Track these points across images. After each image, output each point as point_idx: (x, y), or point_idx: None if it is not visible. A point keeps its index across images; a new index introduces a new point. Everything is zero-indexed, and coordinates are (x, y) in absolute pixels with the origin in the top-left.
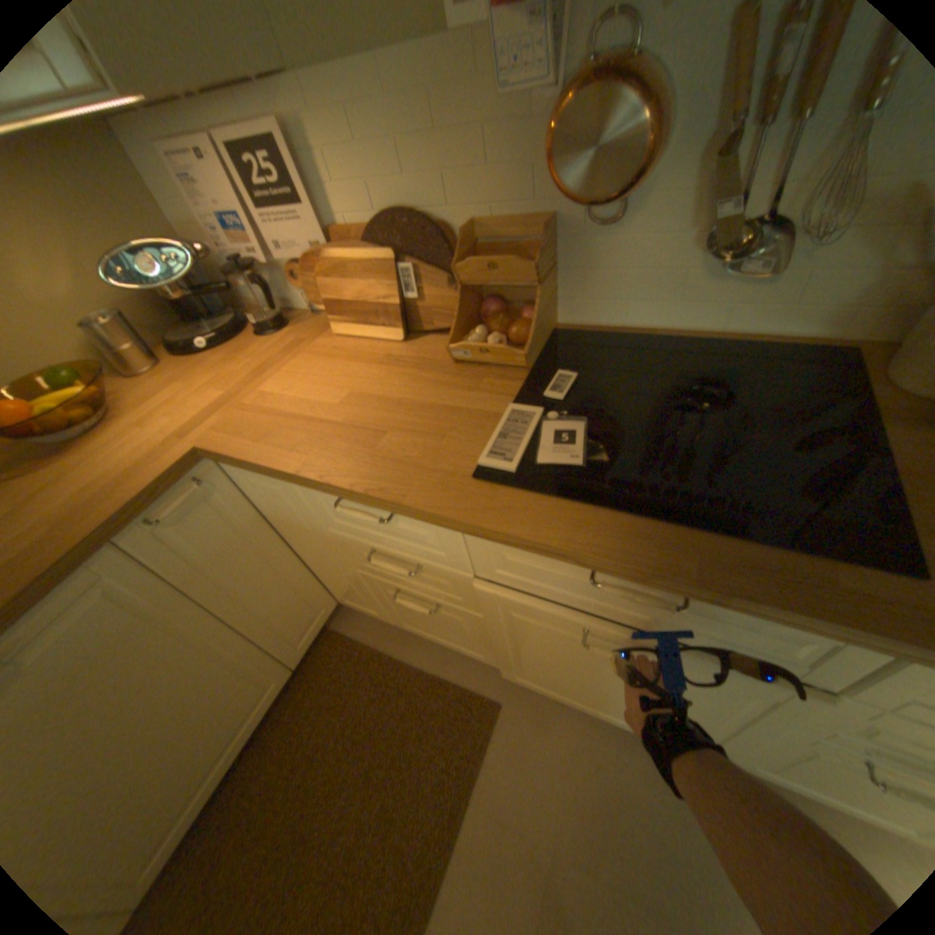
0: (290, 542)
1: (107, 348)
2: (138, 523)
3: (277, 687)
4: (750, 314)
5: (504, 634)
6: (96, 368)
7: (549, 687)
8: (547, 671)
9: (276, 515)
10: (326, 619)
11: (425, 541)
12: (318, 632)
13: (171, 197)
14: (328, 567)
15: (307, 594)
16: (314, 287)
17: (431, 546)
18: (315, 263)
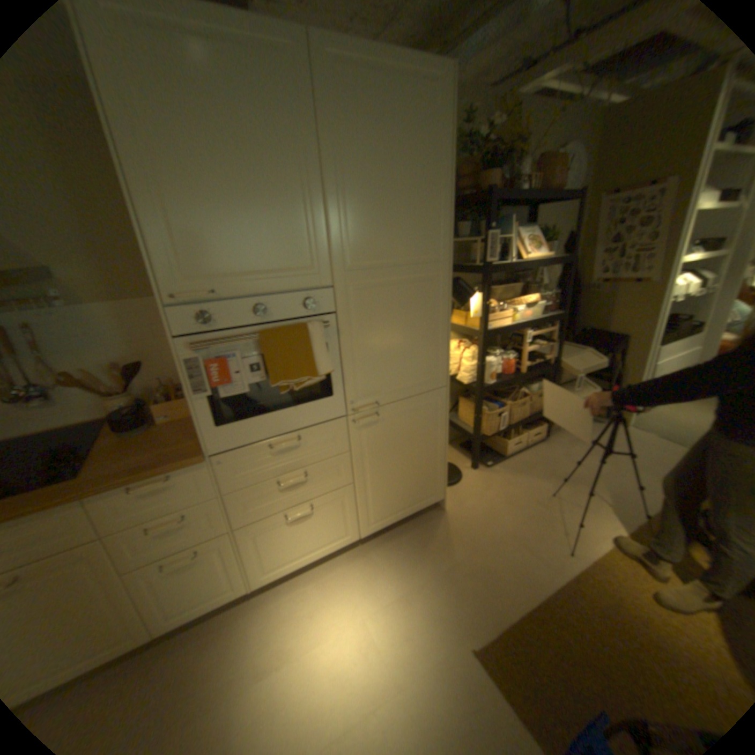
0: None
1: None
2: None
3: None
4: (56, 420)
5: None
6: None
7: None
8: None
9: None
10: None
11: None
12: None
13: None
14: None
15: None
16: None
17: None
18: None
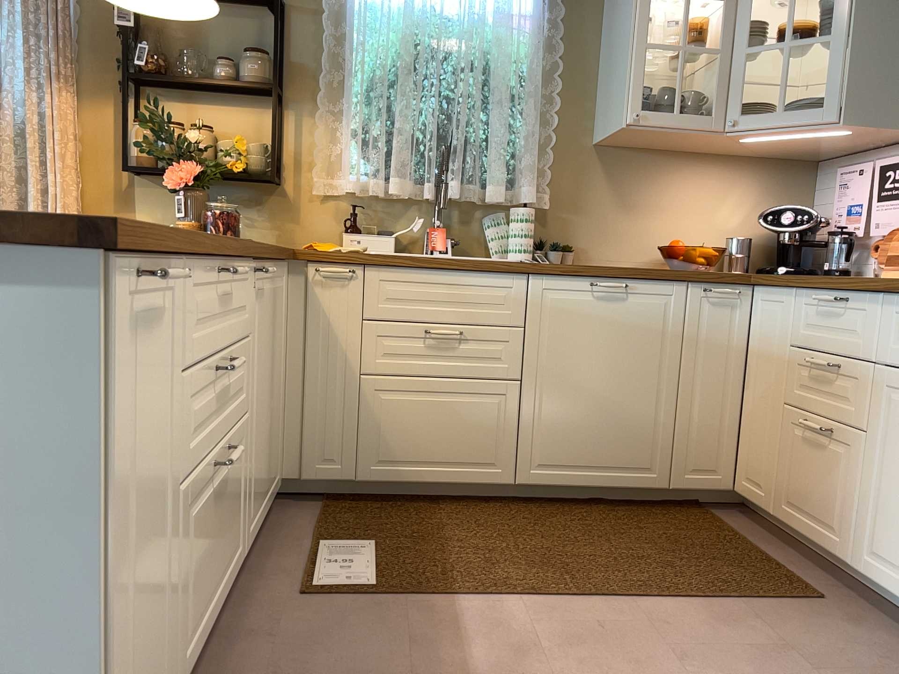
0: (750, 383)
1: (732, 252)
2: (704, 287)
3: (656, 481)
4: None
5: (873, 462)
6: (721, 256)
7: (889, 583)
8: (896, 529)
9: (761, 345)
10: (718, 489)
11: (856, 330)
12: (705, 489)
13: (827, 203)
14: (760, 415)
15: (724, 445)
16: (889, 252)
17: (858, 336)
18: (898, 234)
